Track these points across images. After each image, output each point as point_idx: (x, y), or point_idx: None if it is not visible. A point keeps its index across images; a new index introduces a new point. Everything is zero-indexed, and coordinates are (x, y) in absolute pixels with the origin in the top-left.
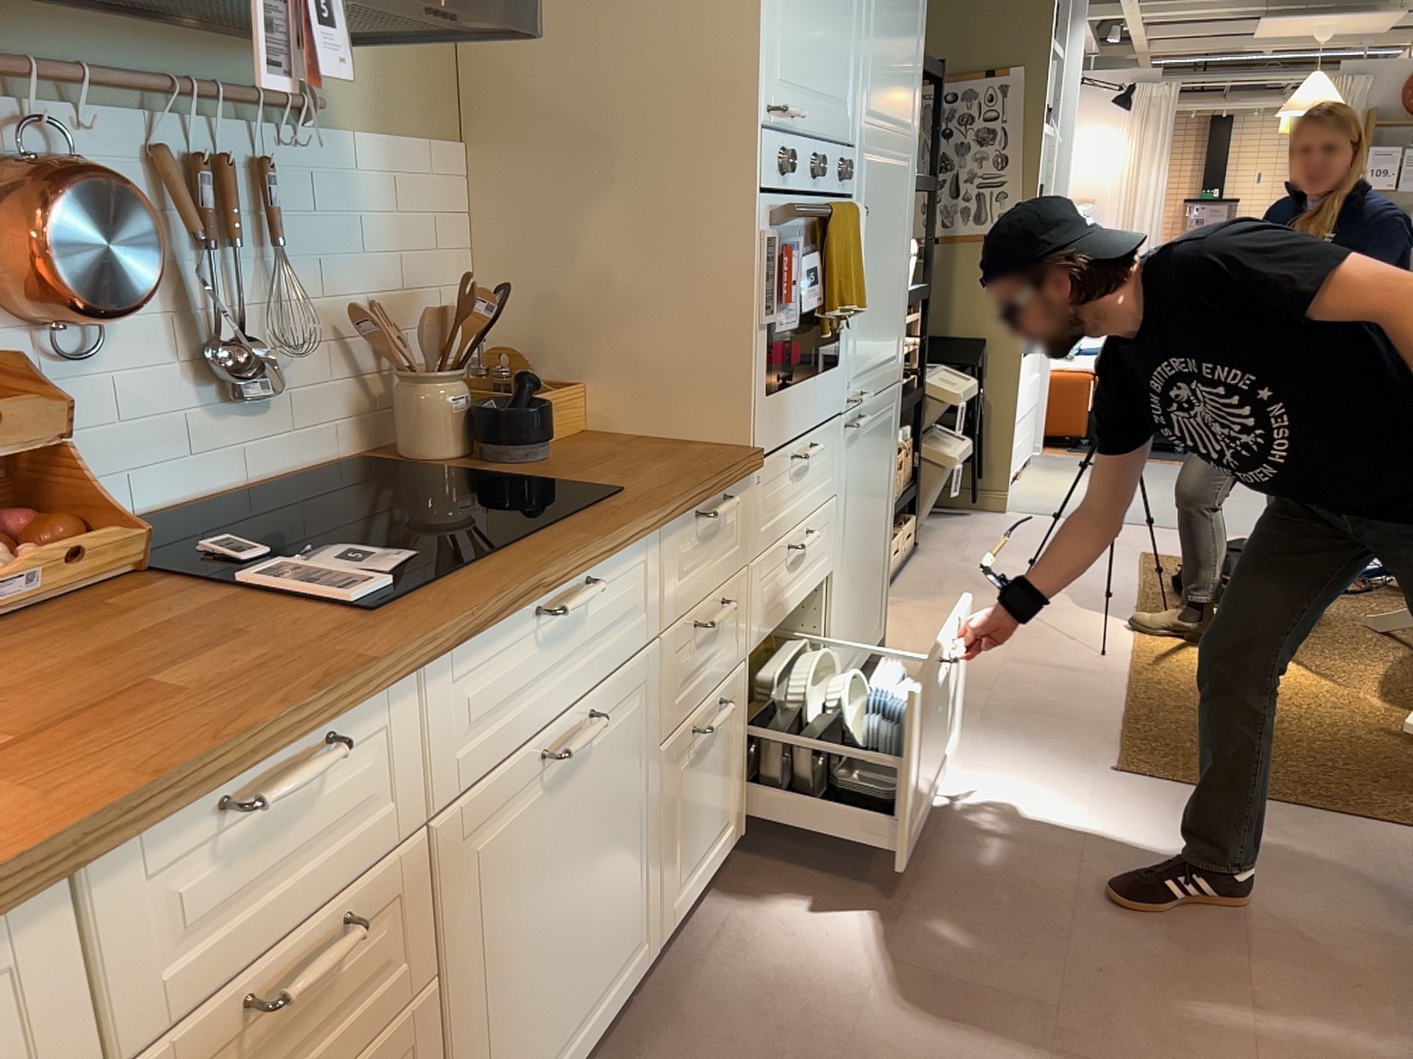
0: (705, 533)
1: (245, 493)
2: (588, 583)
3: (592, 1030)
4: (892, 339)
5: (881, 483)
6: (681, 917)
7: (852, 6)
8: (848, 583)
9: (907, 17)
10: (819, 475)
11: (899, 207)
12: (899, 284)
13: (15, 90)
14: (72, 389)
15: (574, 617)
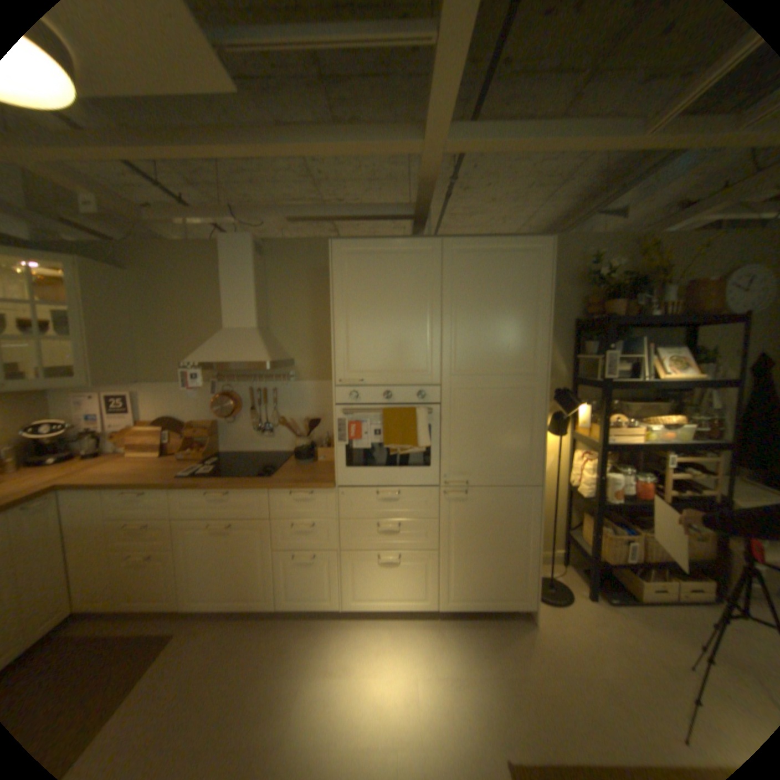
0: (298, 499)
1: (265, 452)
2: (225, 492)
3: (235, 607)
4: (518, 465)
5: (511, 530)
6: (291, 610)
7: (425, 335)
8: (459, 562)
9: (509, 324)
10: (410, 505)
11: (515, 405)
12: (524, 439)
13: (228, 380)
14: (231, 427)
15: (225, 499)
